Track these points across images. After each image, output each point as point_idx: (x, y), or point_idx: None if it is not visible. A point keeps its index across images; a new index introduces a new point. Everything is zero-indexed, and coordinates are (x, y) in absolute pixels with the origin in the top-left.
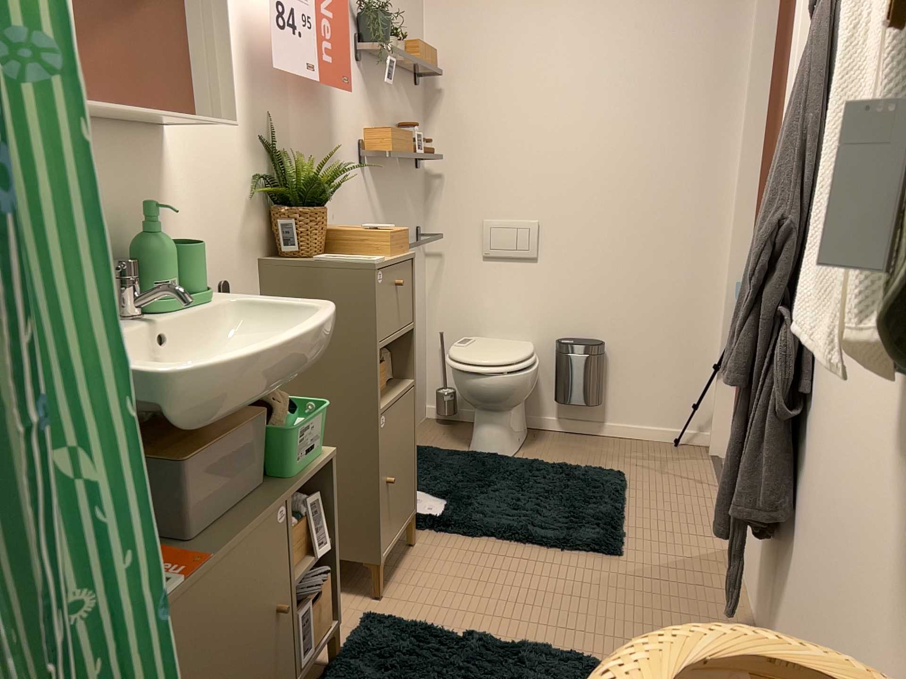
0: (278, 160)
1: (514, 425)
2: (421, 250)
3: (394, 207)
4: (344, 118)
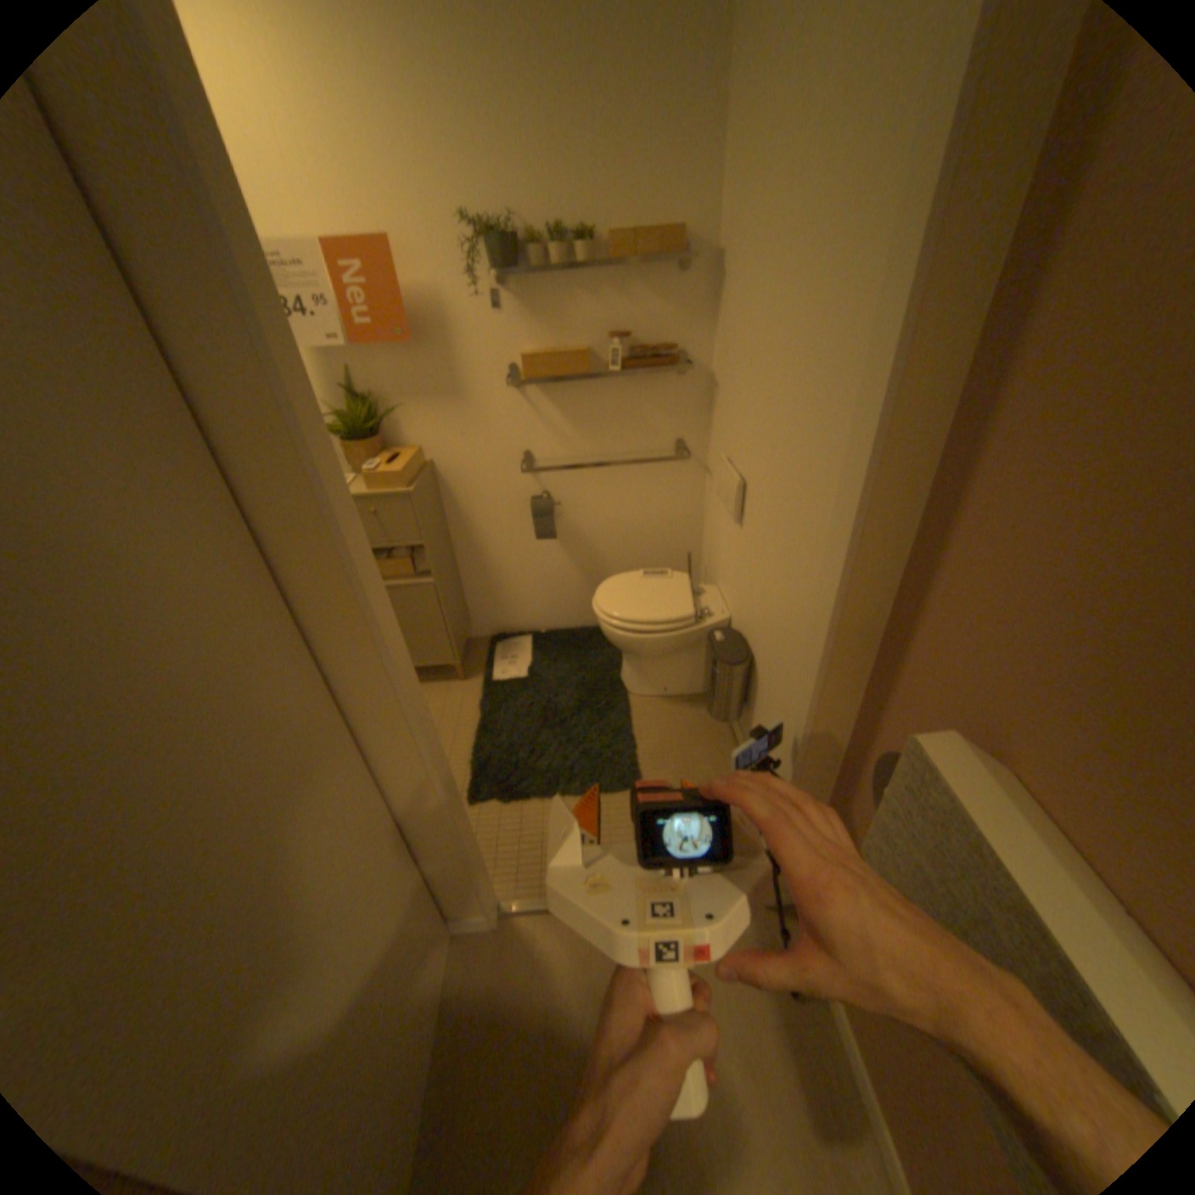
0: (351, 400)
1: (655, 673)
2: (687, 462)
3: (601, 419)
4: (469, 346)
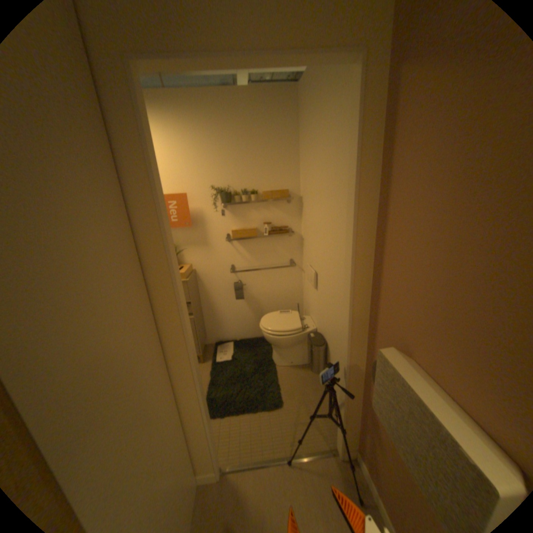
0: None
1: (287, 355)
2: (294, 268)
3: (261, 253)
4: (212, 228)
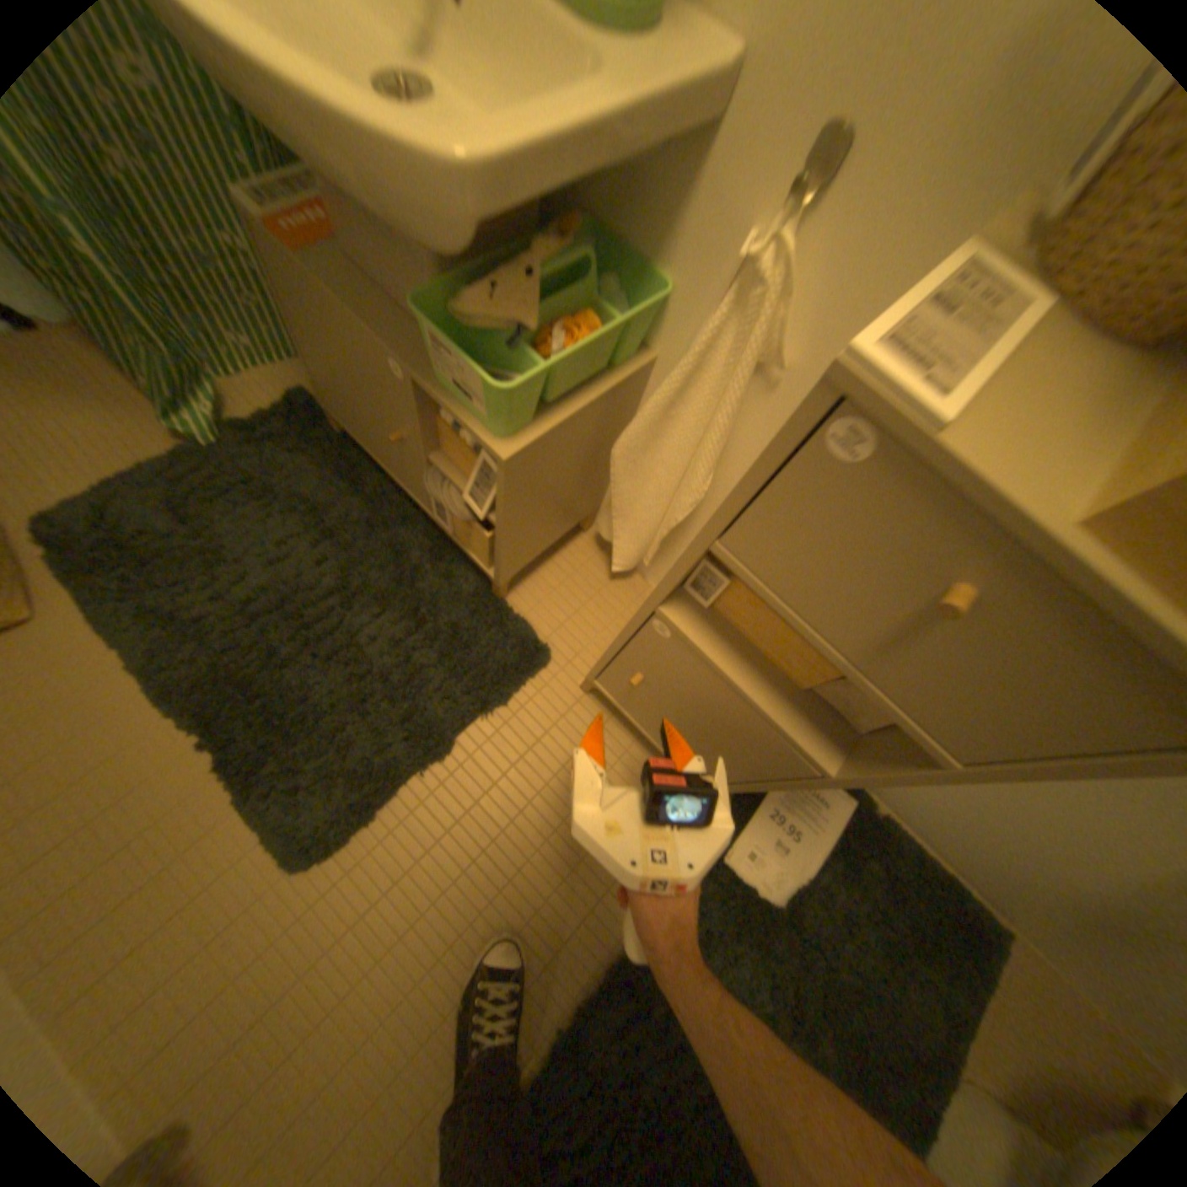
0: None
1: None
2: None
3: None
4: None
